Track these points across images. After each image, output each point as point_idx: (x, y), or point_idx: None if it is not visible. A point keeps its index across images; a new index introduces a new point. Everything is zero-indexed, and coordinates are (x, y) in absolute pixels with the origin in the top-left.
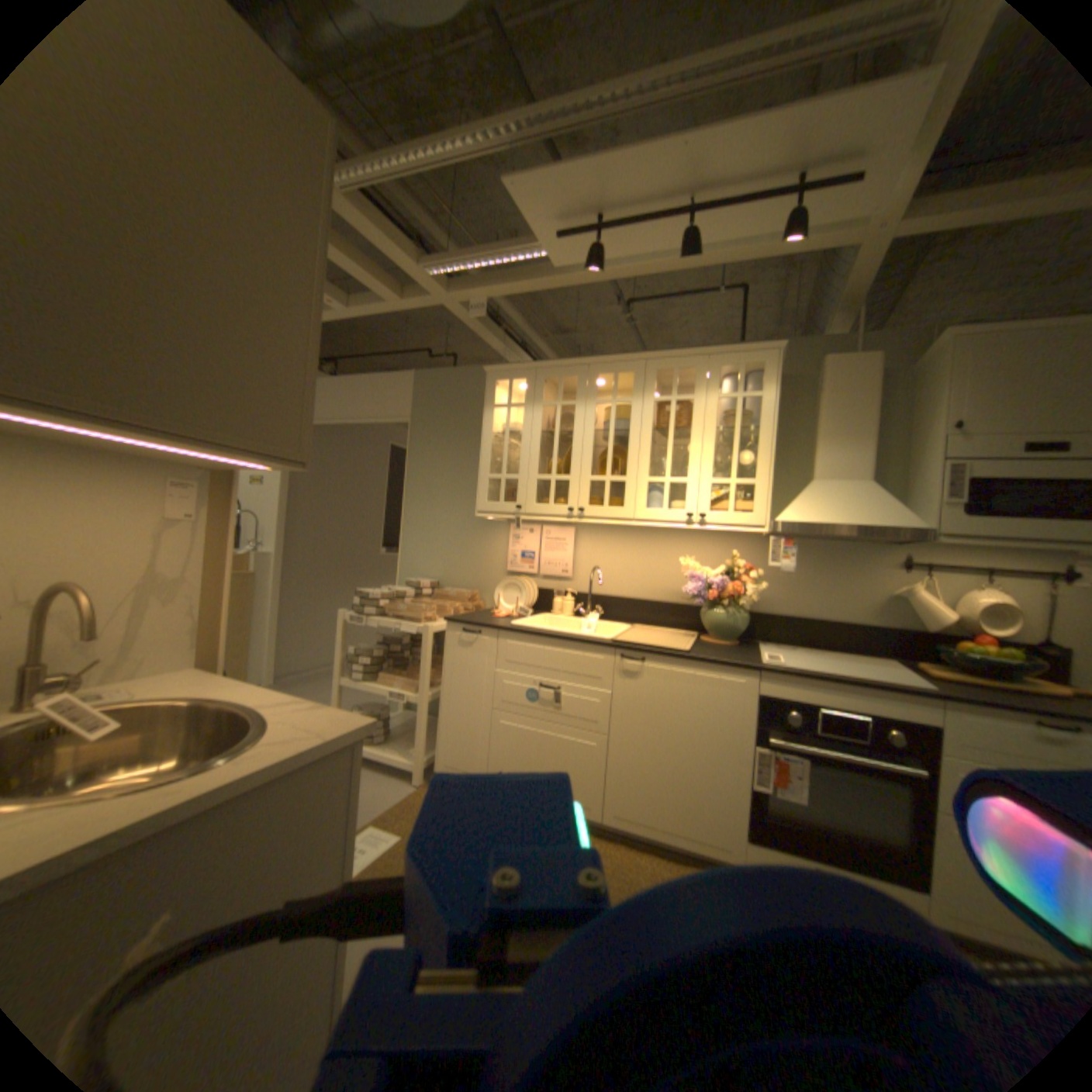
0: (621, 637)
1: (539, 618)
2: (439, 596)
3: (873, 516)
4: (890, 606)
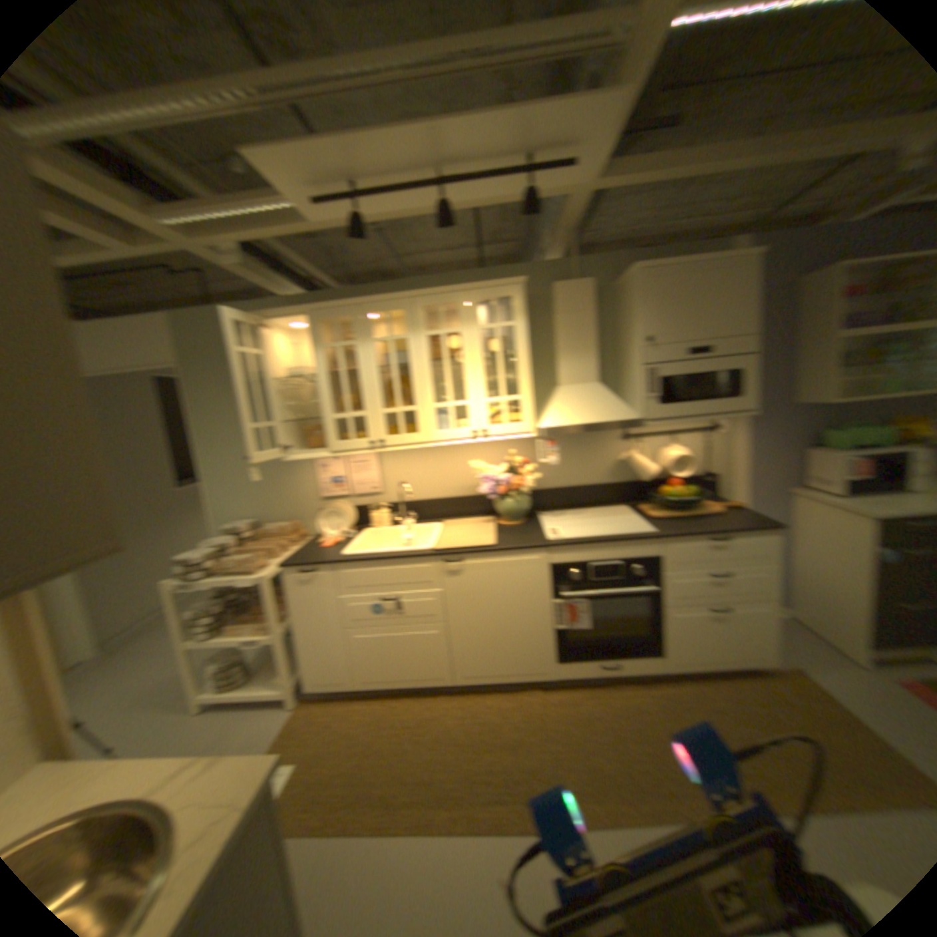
0: (437, 544)
1: (361, 539)
2: (257, 538)
3: (602, 416)
4: (616, 469)
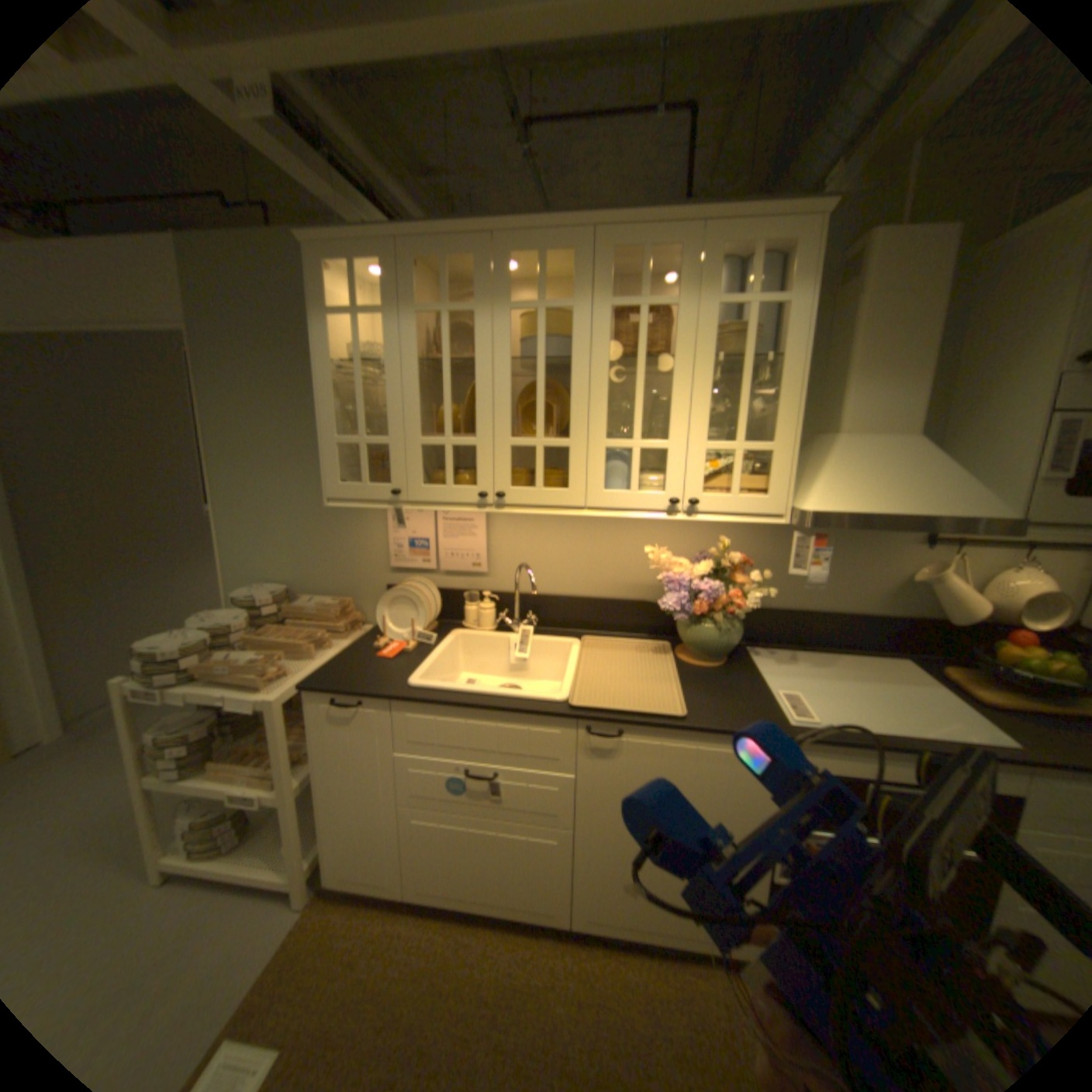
0: (581, 689)
1: (450, 646)
2: (291, 617)
3: (943, 501)
4: (906, 592)
